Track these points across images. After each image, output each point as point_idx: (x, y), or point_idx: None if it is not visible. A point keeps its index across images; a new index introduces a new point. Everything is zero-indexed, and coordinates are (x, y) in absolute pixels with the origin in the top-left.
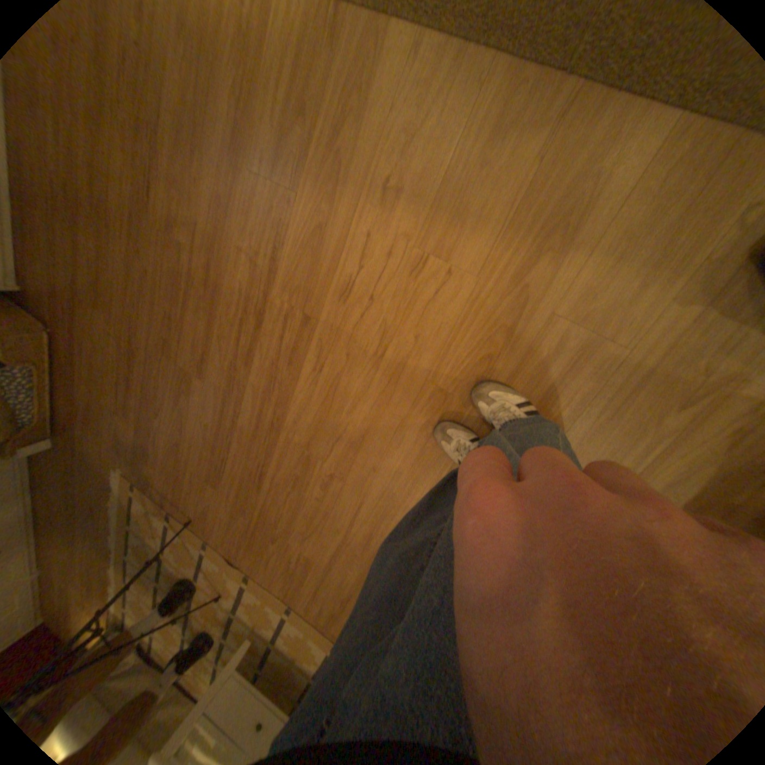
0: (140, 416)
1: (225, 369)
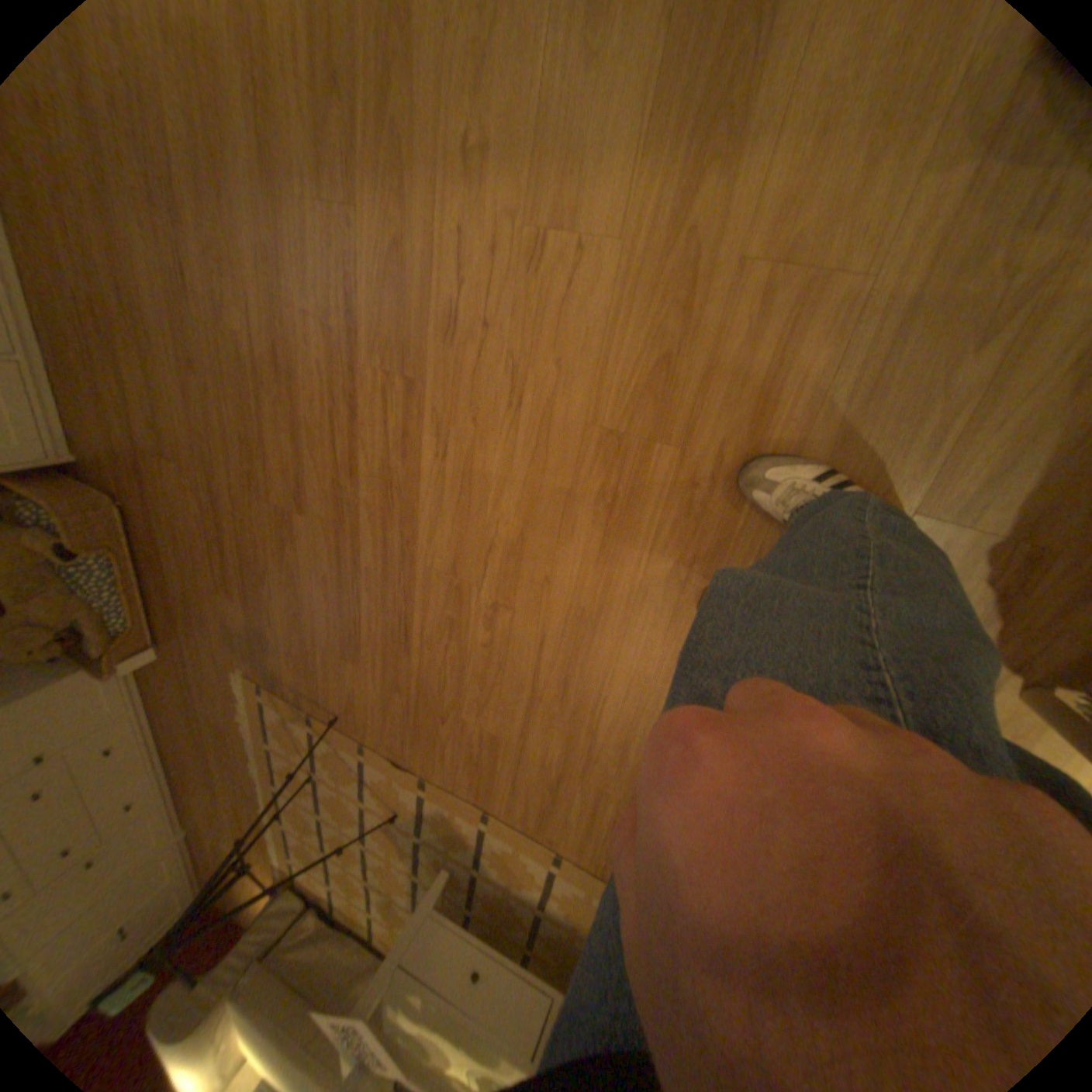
0: (244, 587)
1: (328, 490)
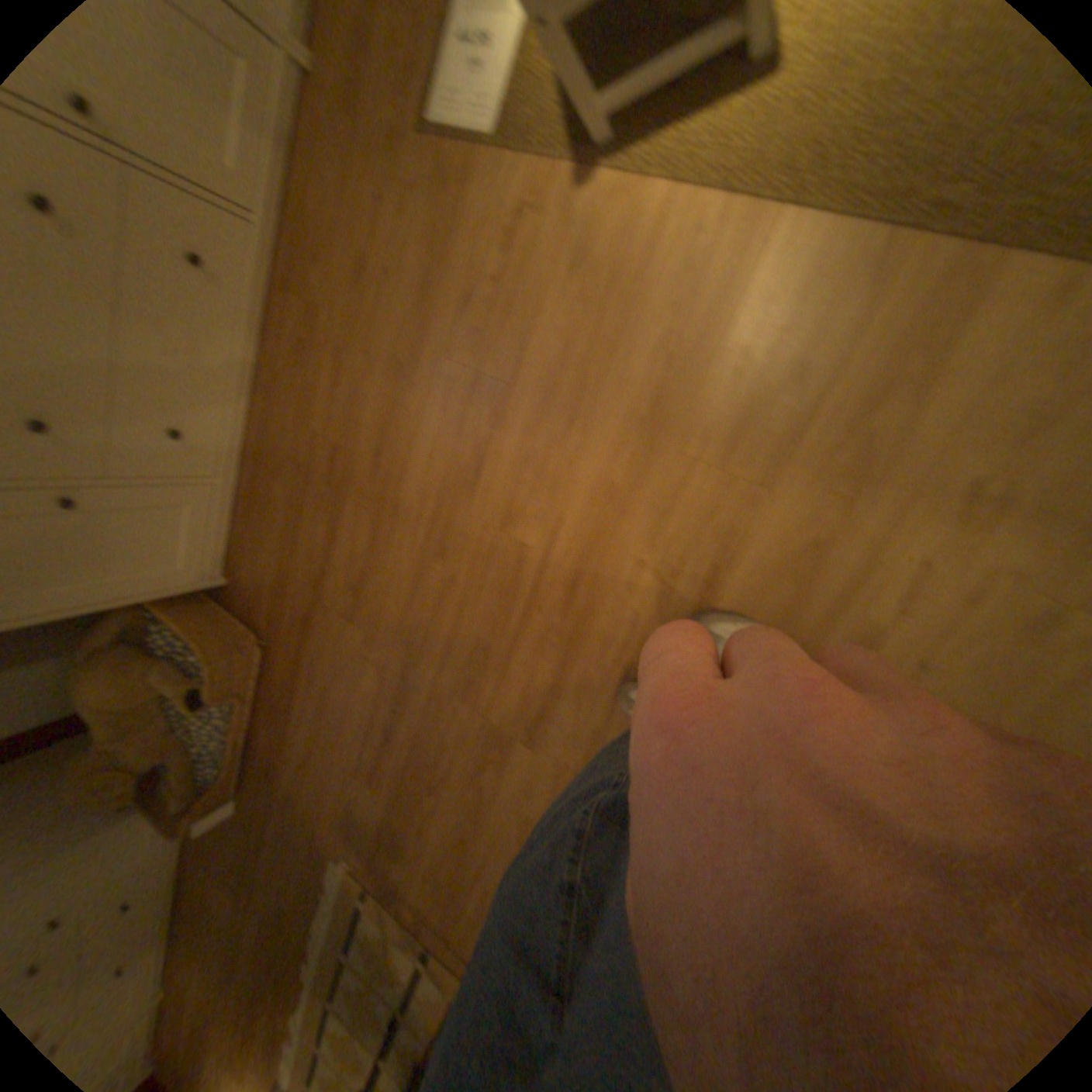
0: (406, 789)
1: (587, 741)
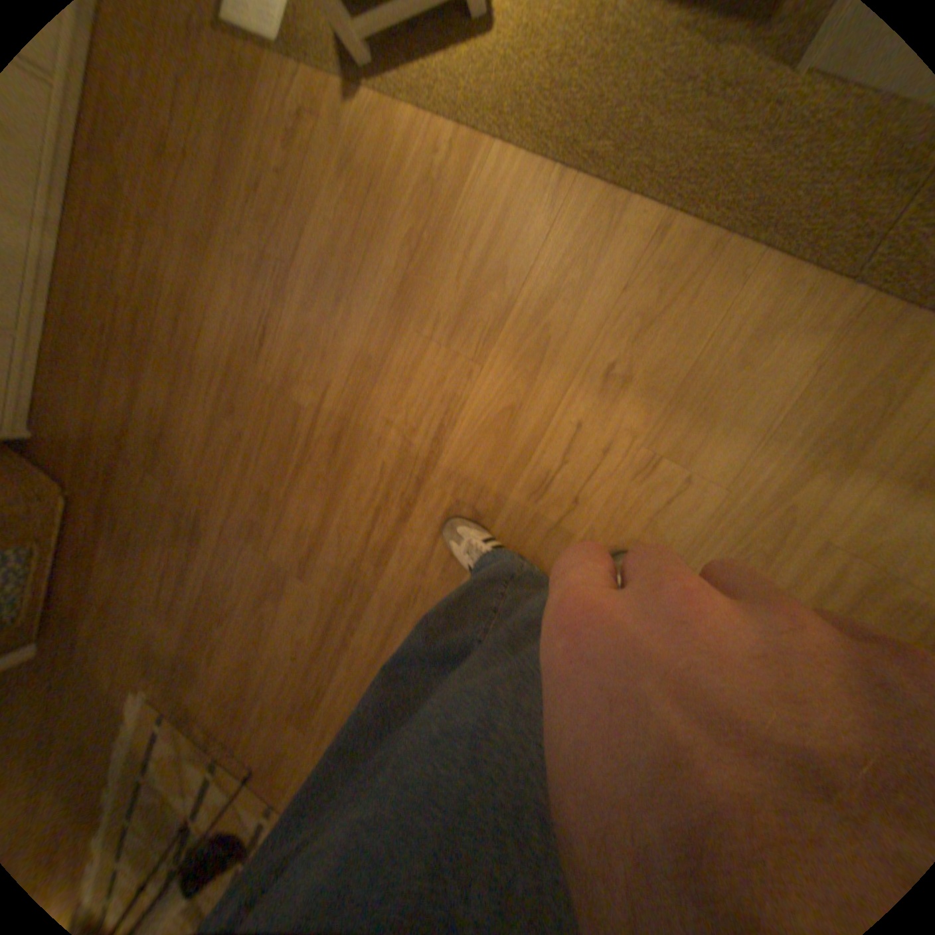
0: (196, 622)
1: (345, 571)
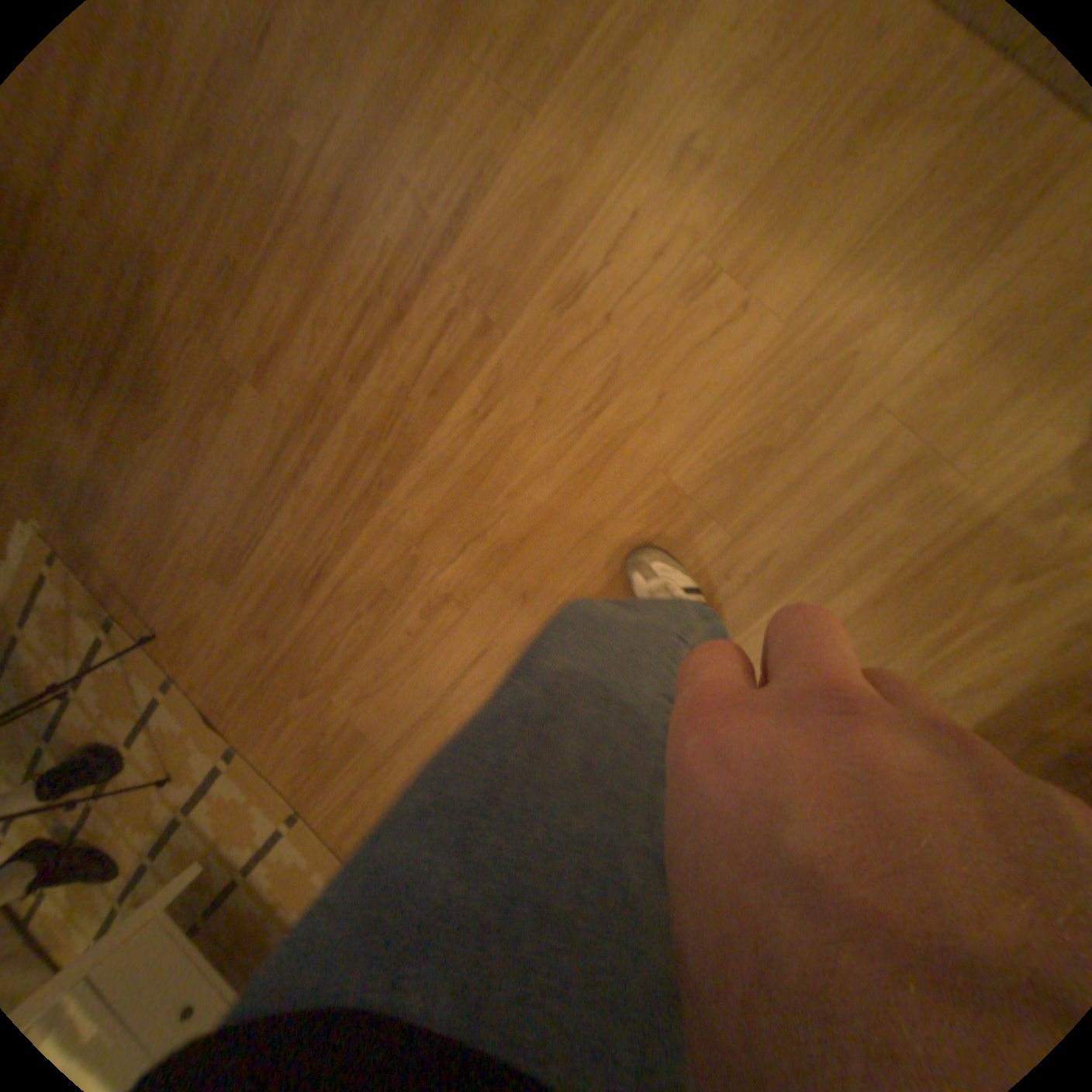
0: (116, 432)
1: (313, 382)
